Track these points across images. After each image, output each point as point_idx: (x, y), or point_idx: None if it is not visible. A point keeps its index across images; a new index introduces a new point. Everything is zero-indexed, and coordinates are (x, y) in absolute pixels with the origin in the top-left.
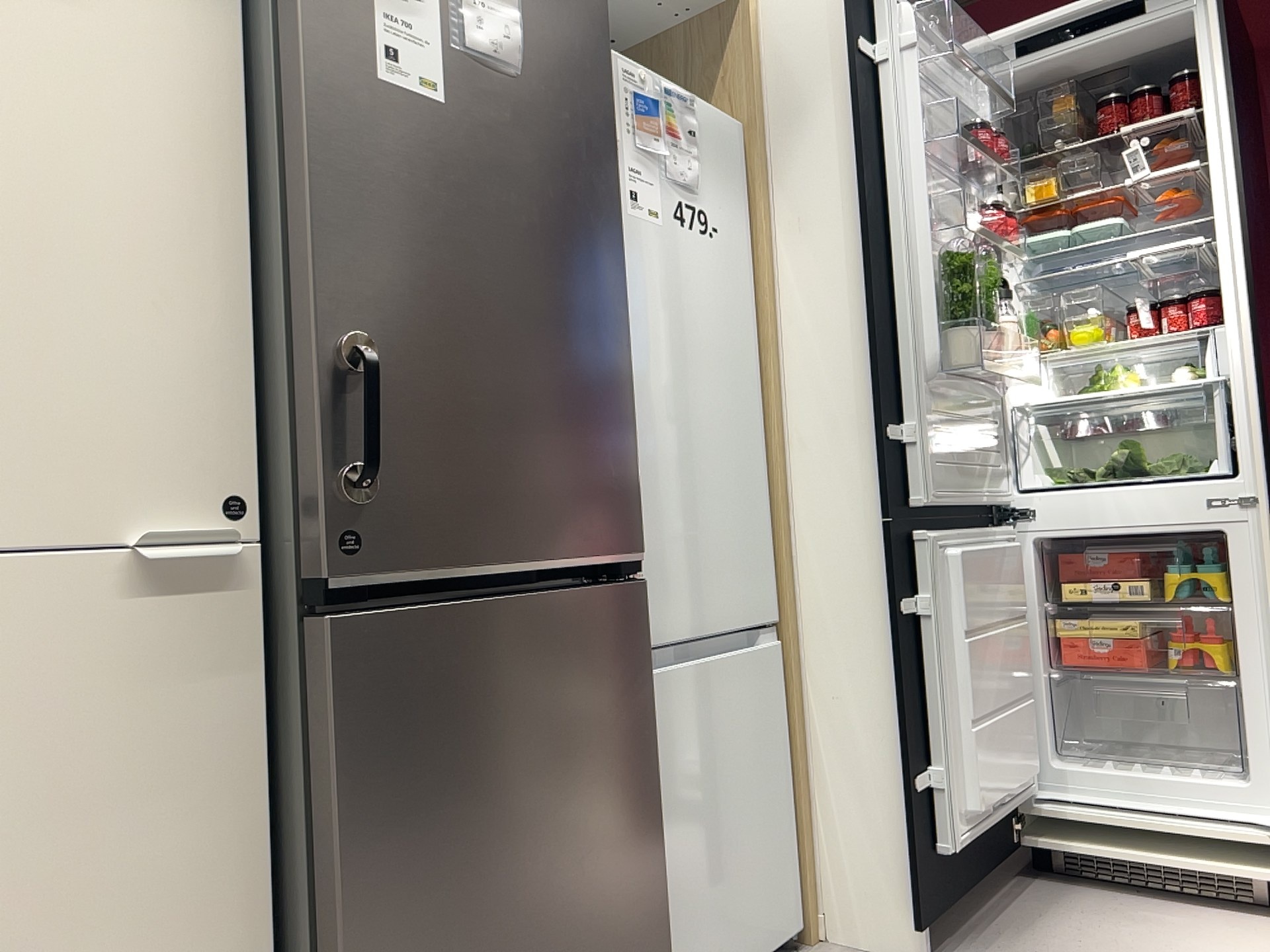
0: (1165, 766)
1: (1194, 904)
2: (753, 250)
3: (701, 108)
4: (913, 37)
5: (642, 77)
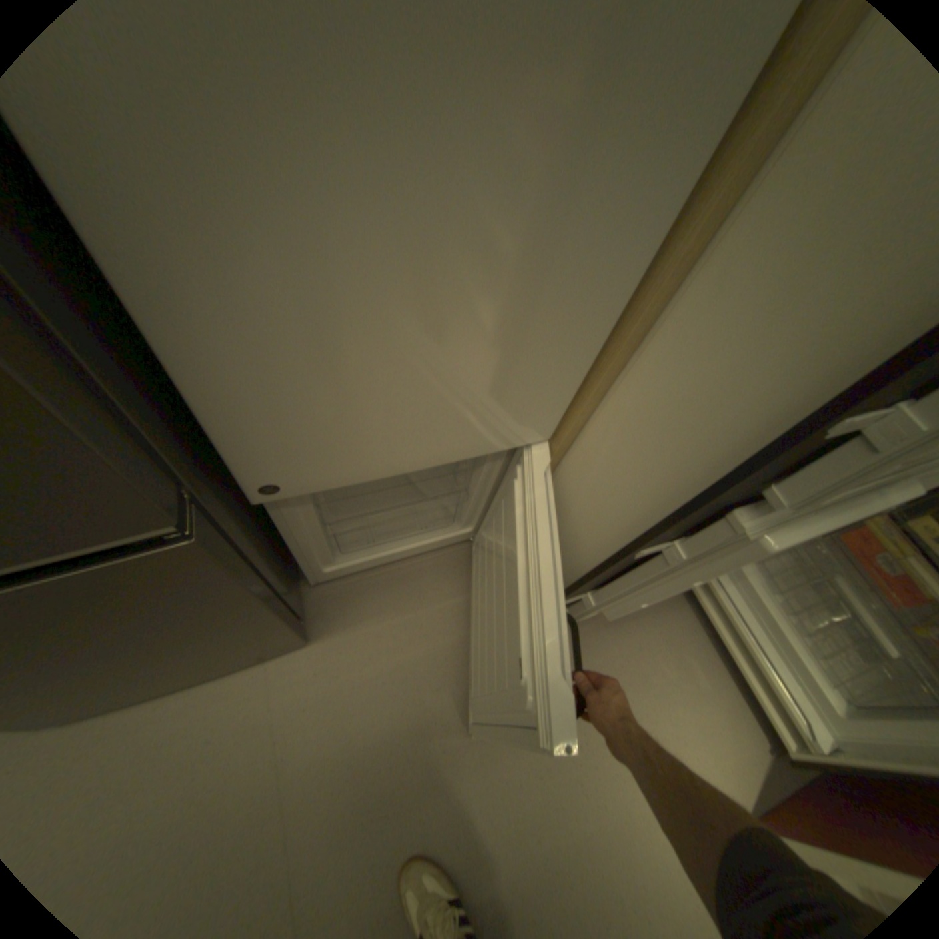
0: (817, 631)
1: (729, 679)
2: None
3: None
4: None
5: None
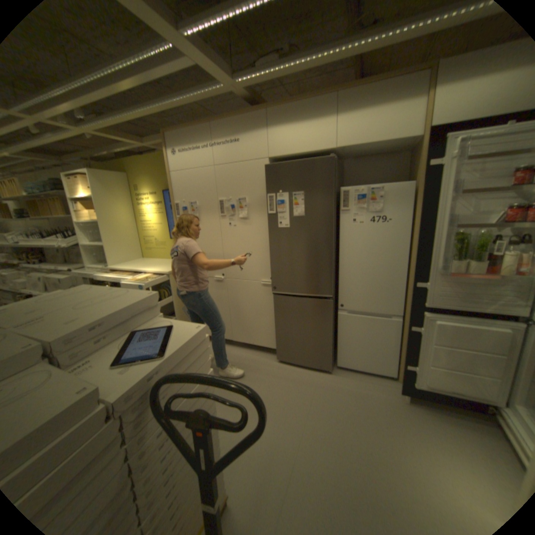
0: None
1: None
2: (415, 219)
3: (388, 187)
4: (457, 153)
5: (362, 189)
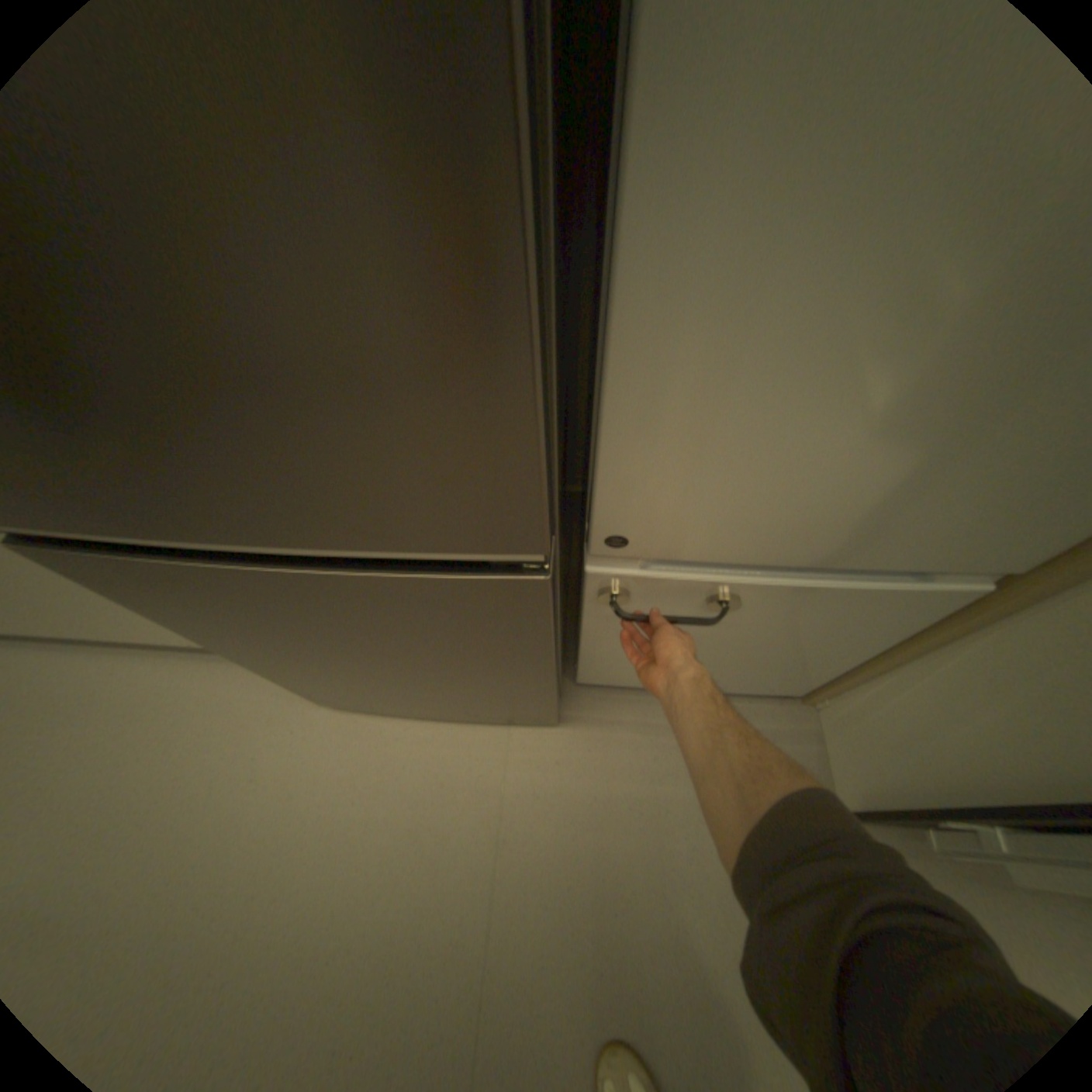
0: None
1: None
2: None
3: None
4: None
5: None
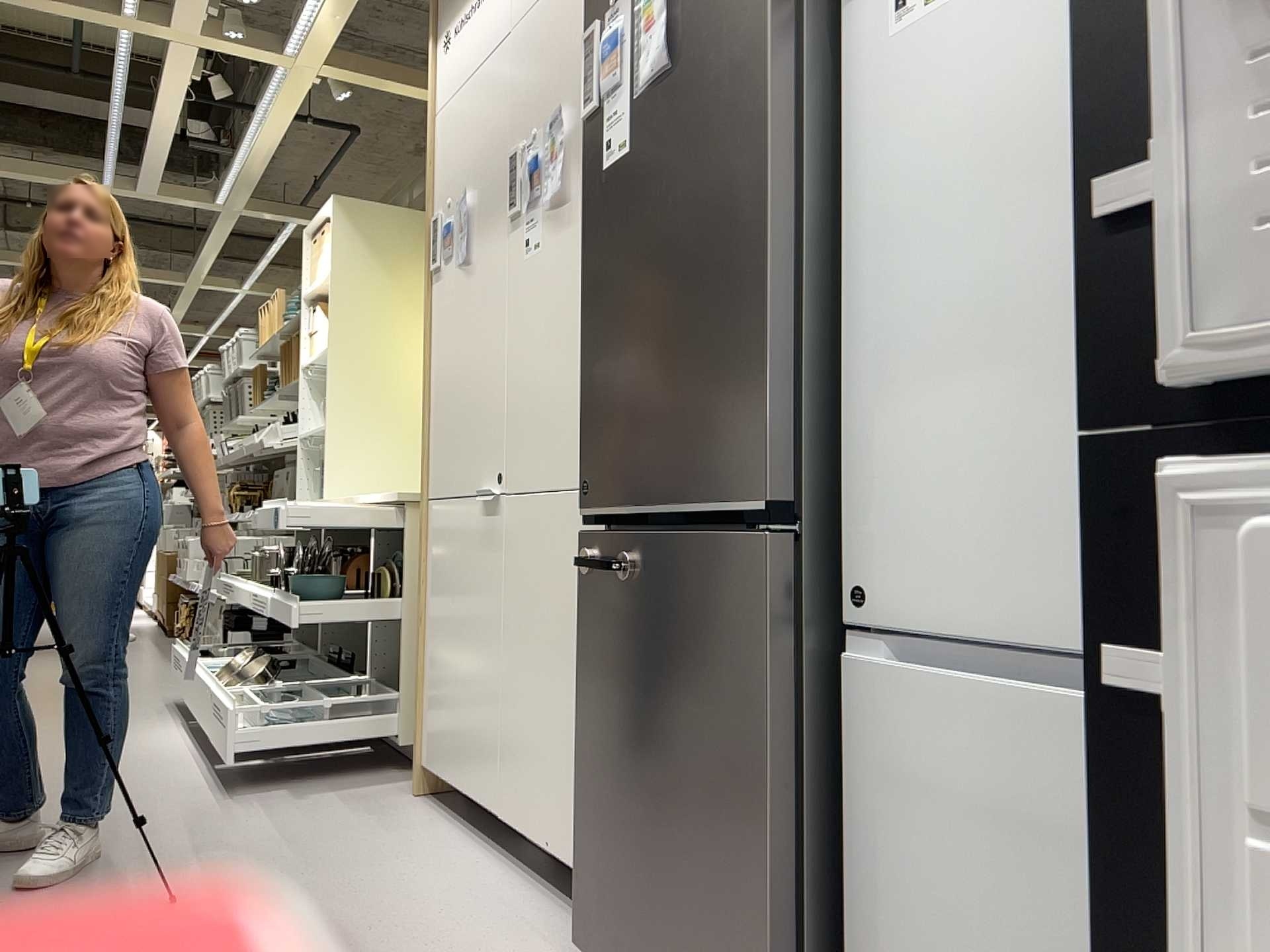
0: None
1: None
2: None
3: None
4: None
5: None
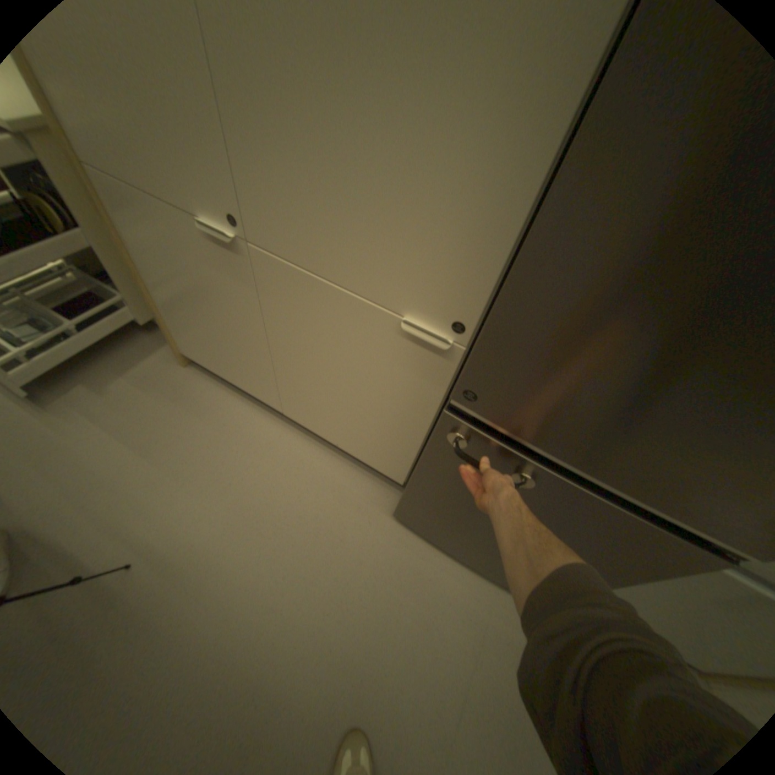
0: None
1: None
2: None
3: None
4: None
5: None
